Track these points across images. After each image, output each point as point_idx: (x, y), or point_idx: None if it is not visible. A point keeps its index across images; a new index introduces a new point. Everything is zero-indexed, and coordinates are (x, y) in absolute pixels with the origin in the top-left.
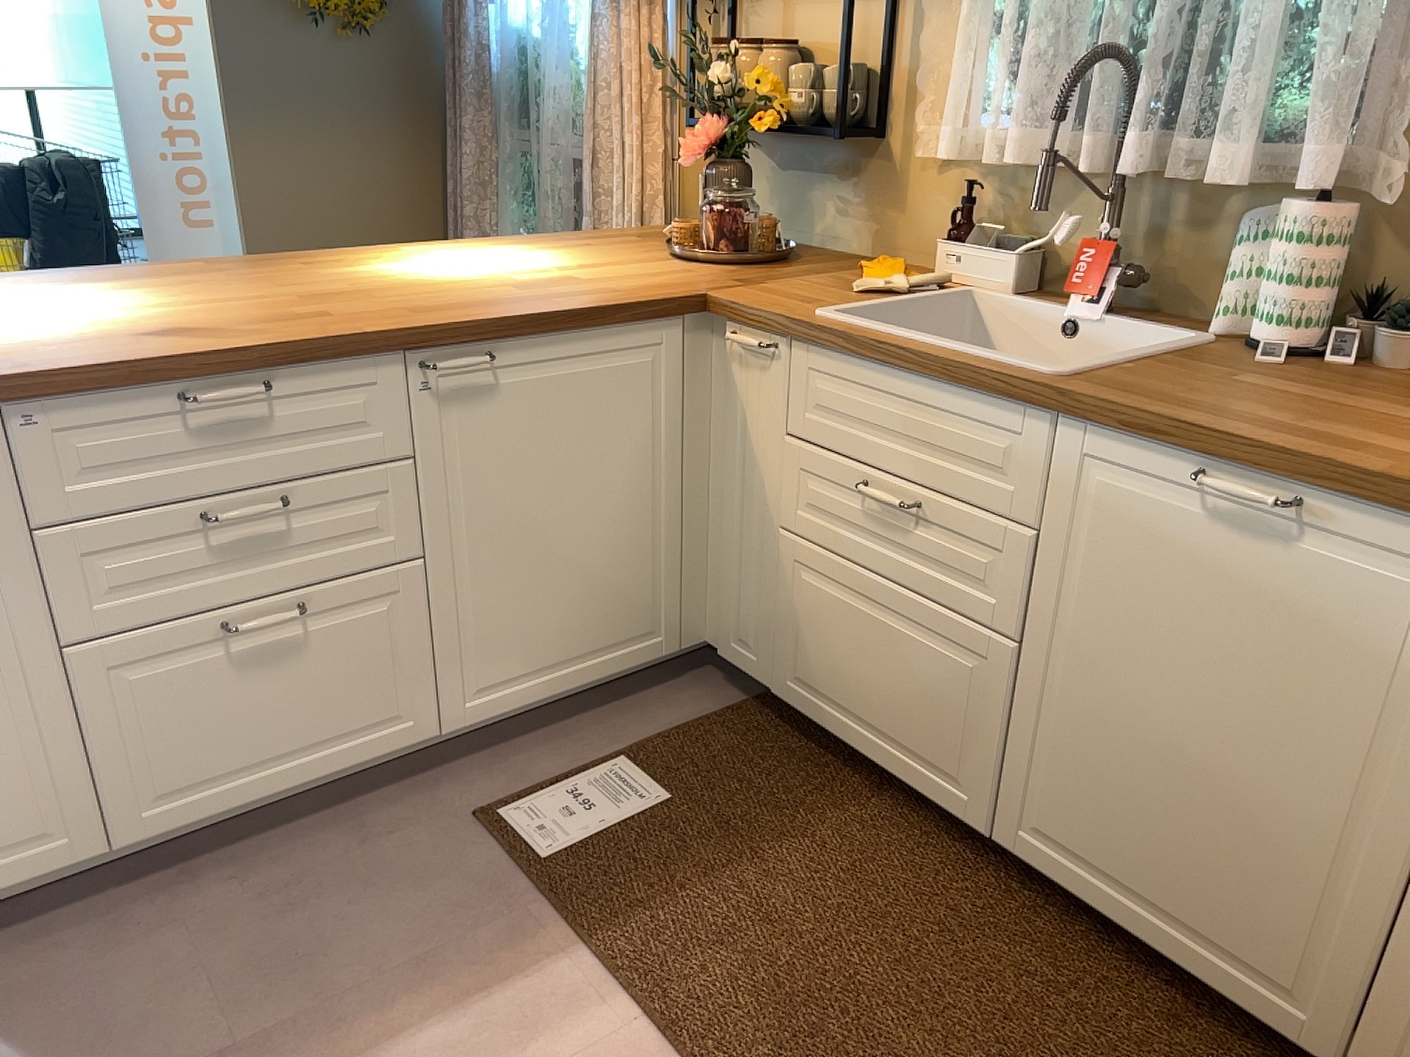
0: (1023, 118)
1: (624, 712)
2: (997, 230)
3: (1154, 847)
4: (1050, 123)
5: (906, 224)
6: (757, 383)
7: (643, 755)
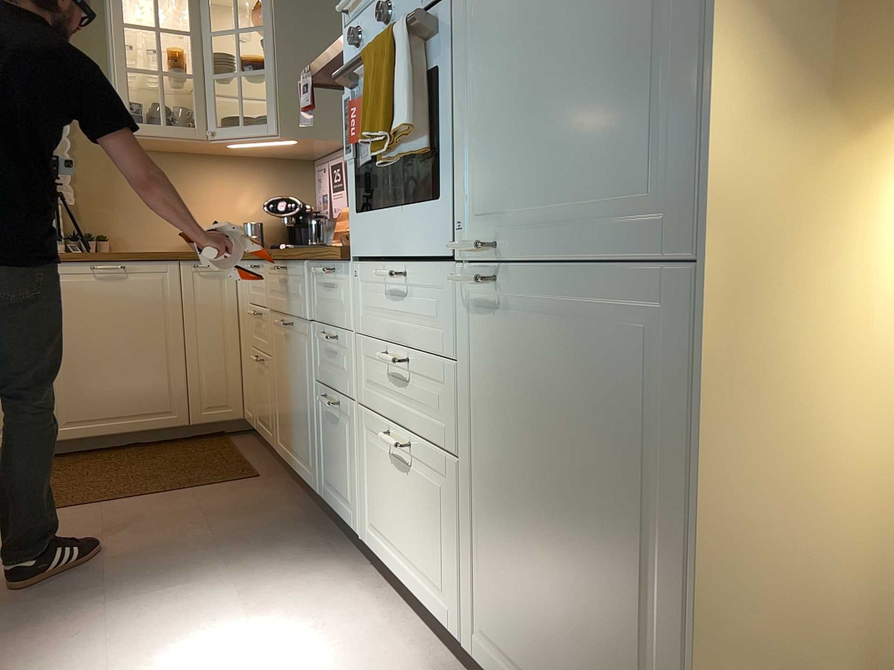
0: None
1: None
2: None
3: (114, 396)
4: None
5: None
6: None
7: None
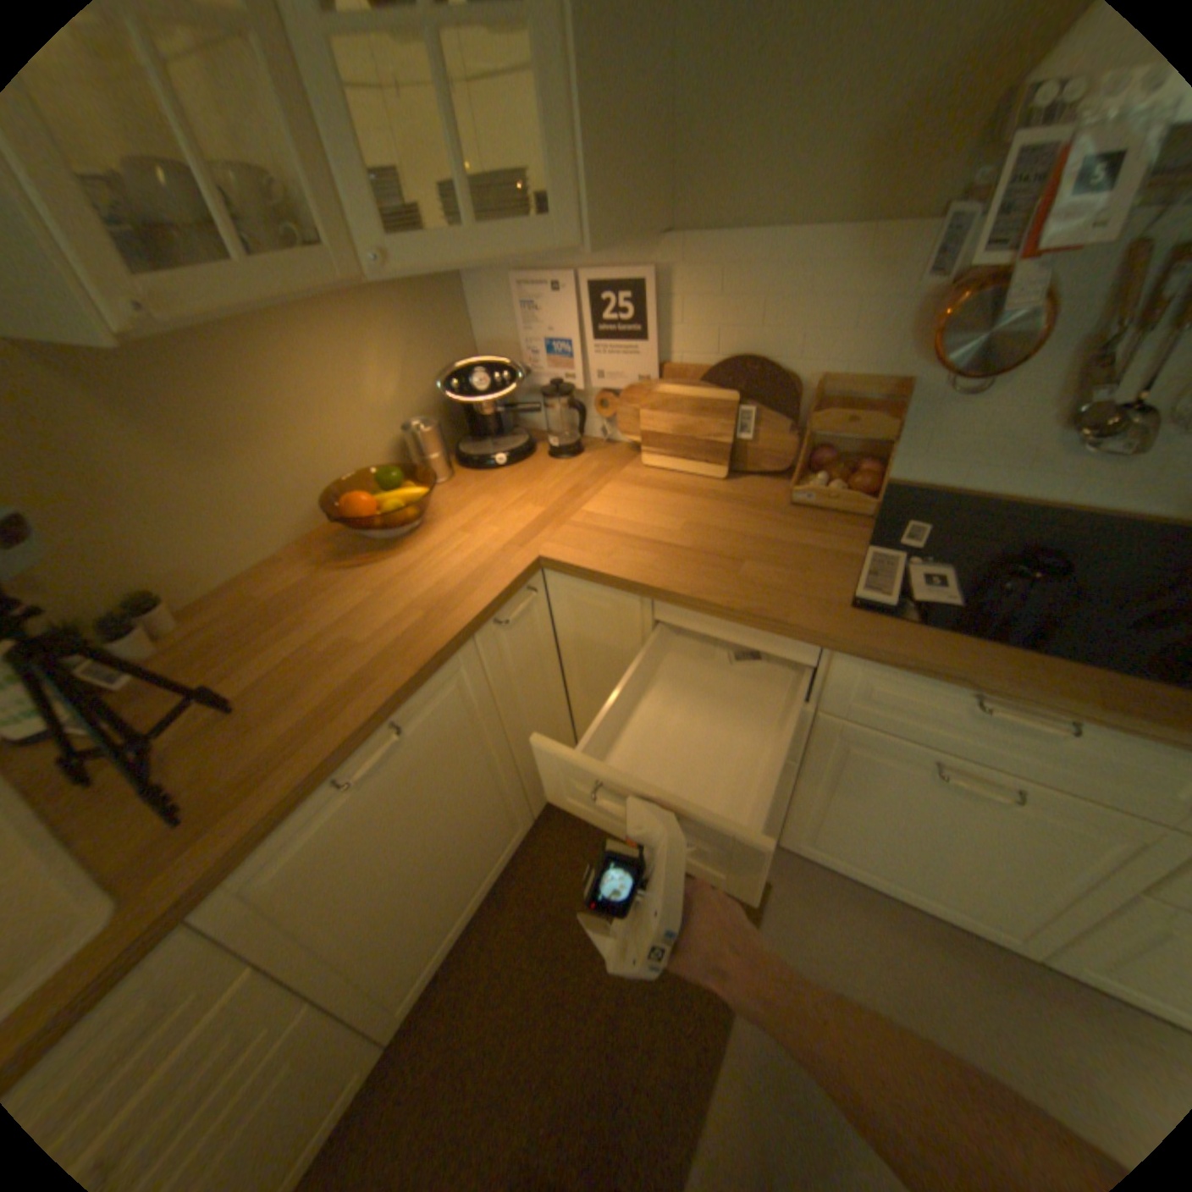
0: None
1: None
2: None
3: (450, 899)
4: None
5: None
6: None
7: None
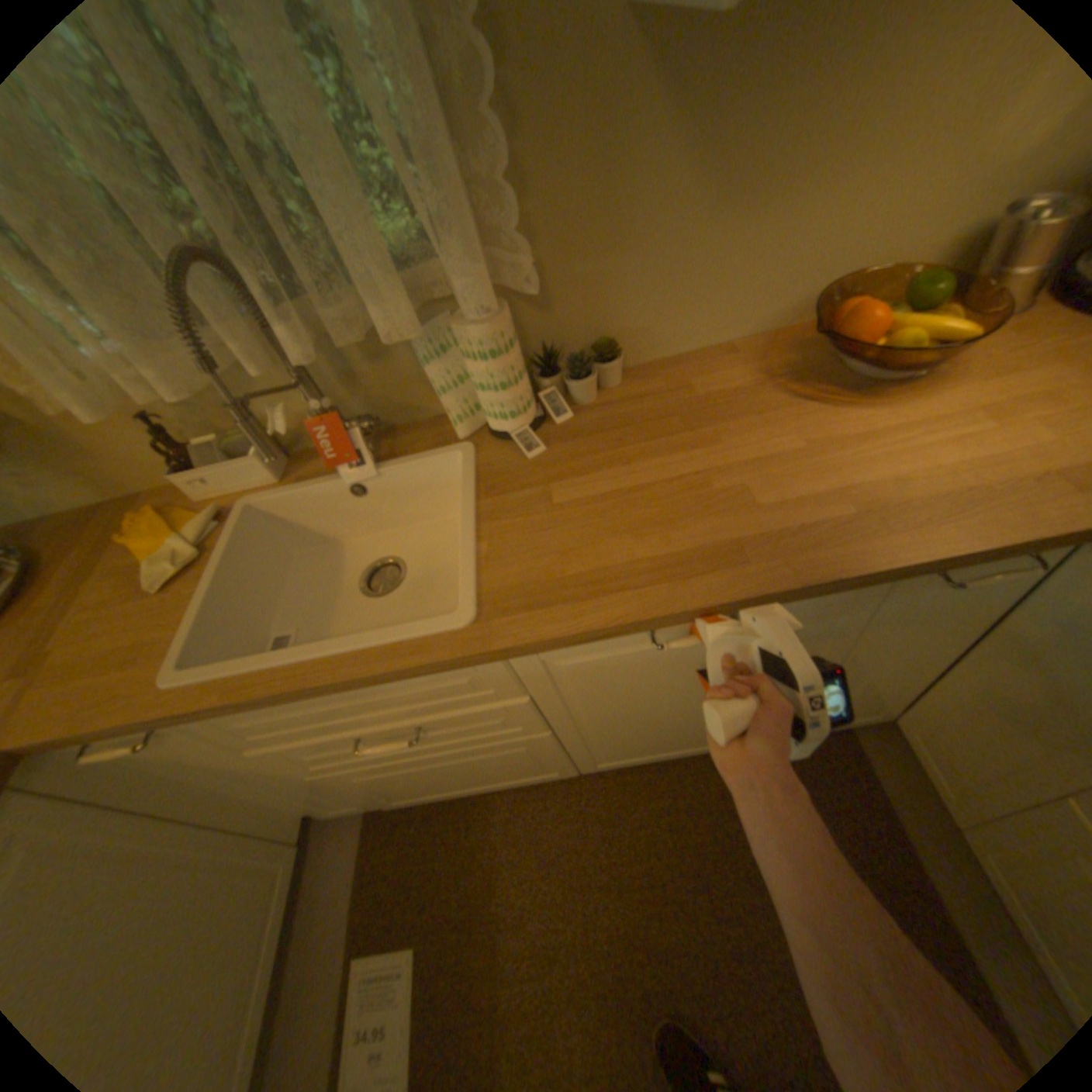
0: (135, 343)
1: (307, 921)
2: (208, 438)
3: (681, 740)
4: (172, 336)
5: (107, 463)
6: (163, 752)
7: (358, 941)
